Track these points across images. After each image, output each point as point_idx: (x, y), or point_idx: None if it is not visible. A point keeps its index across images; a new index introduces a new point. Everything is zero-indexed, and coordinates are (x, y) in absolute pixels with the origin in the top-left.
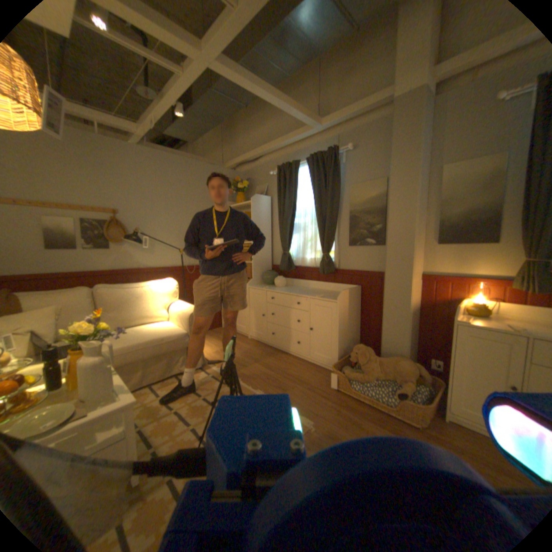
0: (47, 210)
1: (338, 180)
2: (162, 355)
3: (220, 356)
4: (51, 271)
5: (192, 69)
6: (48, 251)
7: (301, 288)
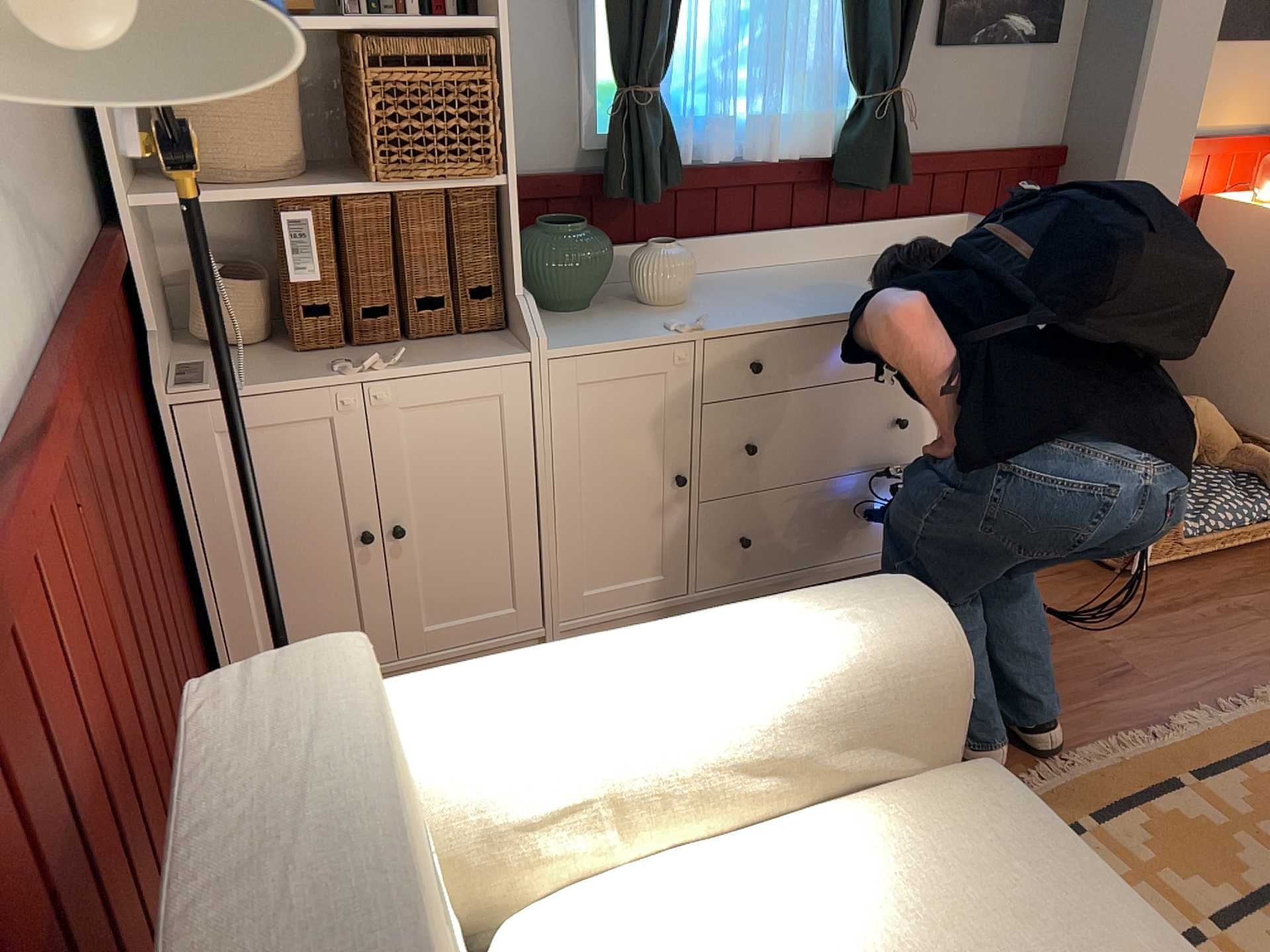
0: None
1: None
2: None
3: None
4: None
5: None
6: None
7: (765, 280)
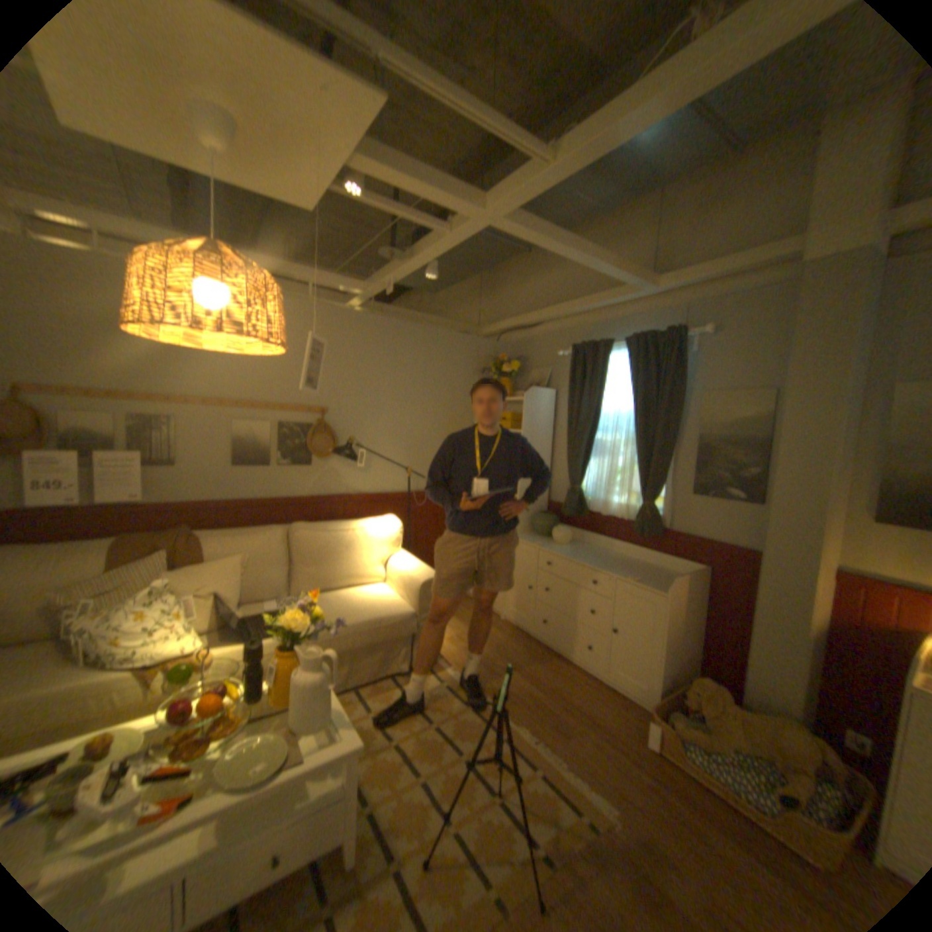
0: (239, 412)
1: (681, 382)
2: (377, 645)
3: (458, 648)
4: (235, 497)
5: (465, 230)
6: (235, 470)
7: (599, 552)
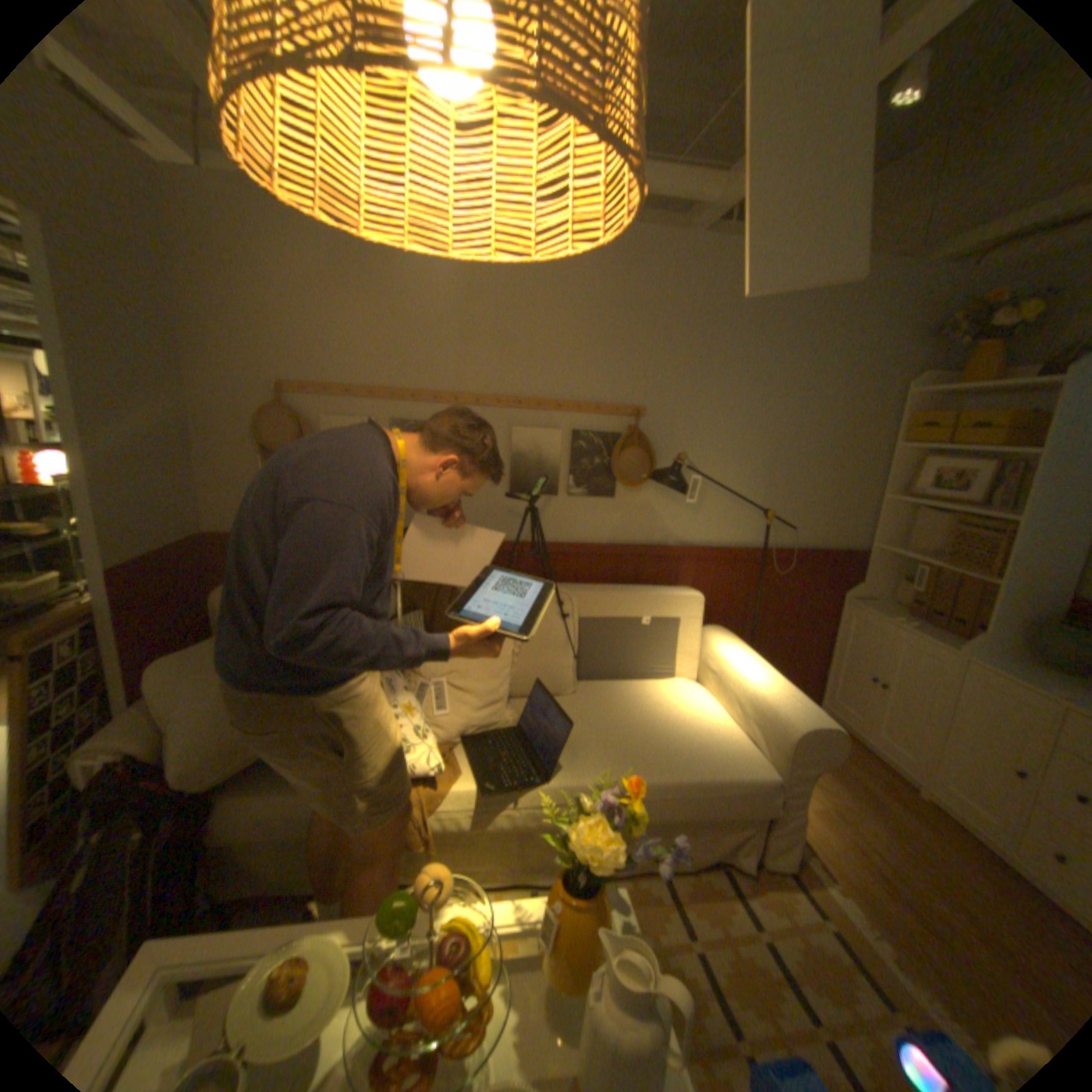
0: (523, 414)
1: None
2: (712, 821)
3: (844, 840)
4: (513, 537)
5: None
6: (515, 499)
7: None
